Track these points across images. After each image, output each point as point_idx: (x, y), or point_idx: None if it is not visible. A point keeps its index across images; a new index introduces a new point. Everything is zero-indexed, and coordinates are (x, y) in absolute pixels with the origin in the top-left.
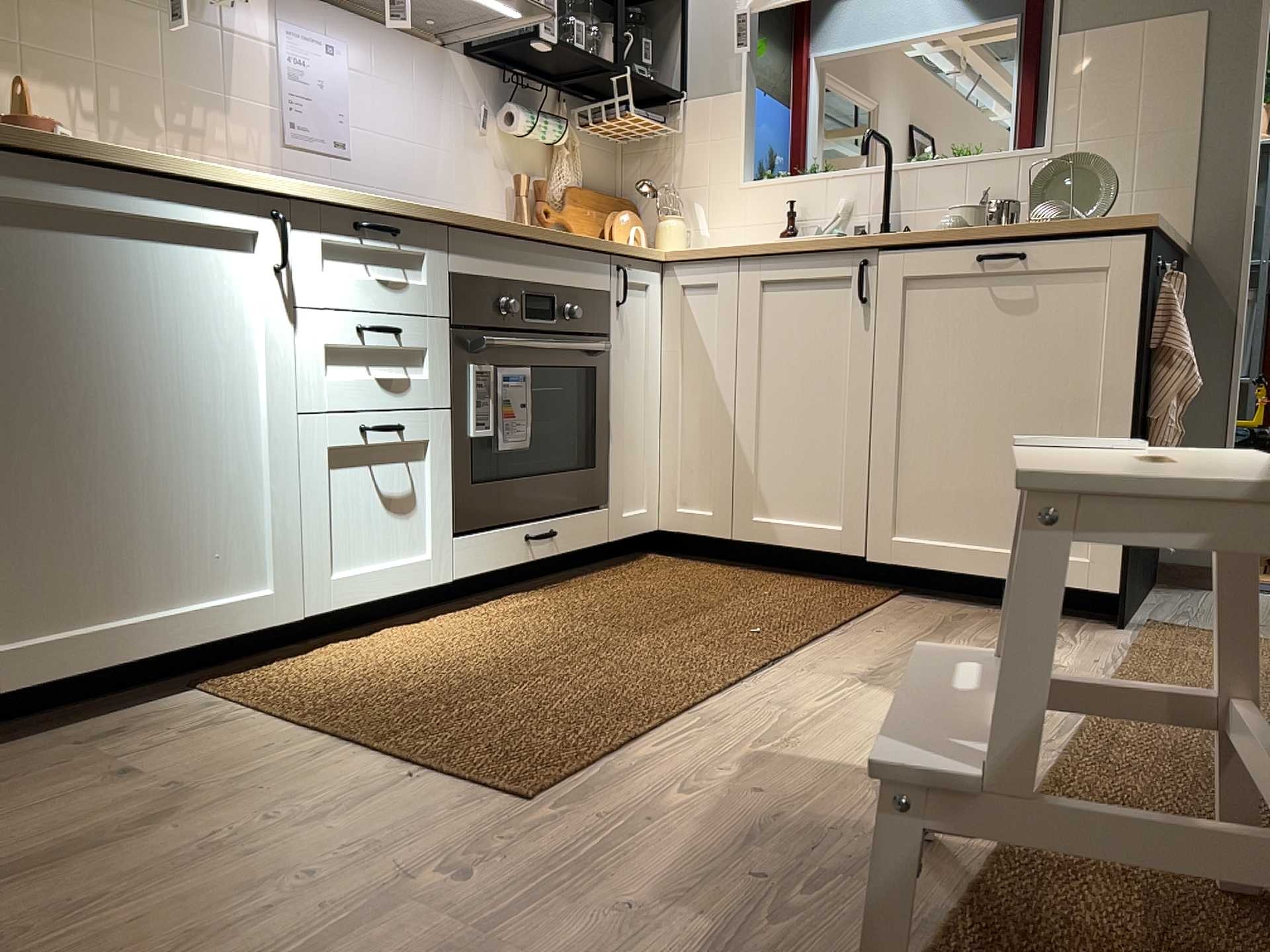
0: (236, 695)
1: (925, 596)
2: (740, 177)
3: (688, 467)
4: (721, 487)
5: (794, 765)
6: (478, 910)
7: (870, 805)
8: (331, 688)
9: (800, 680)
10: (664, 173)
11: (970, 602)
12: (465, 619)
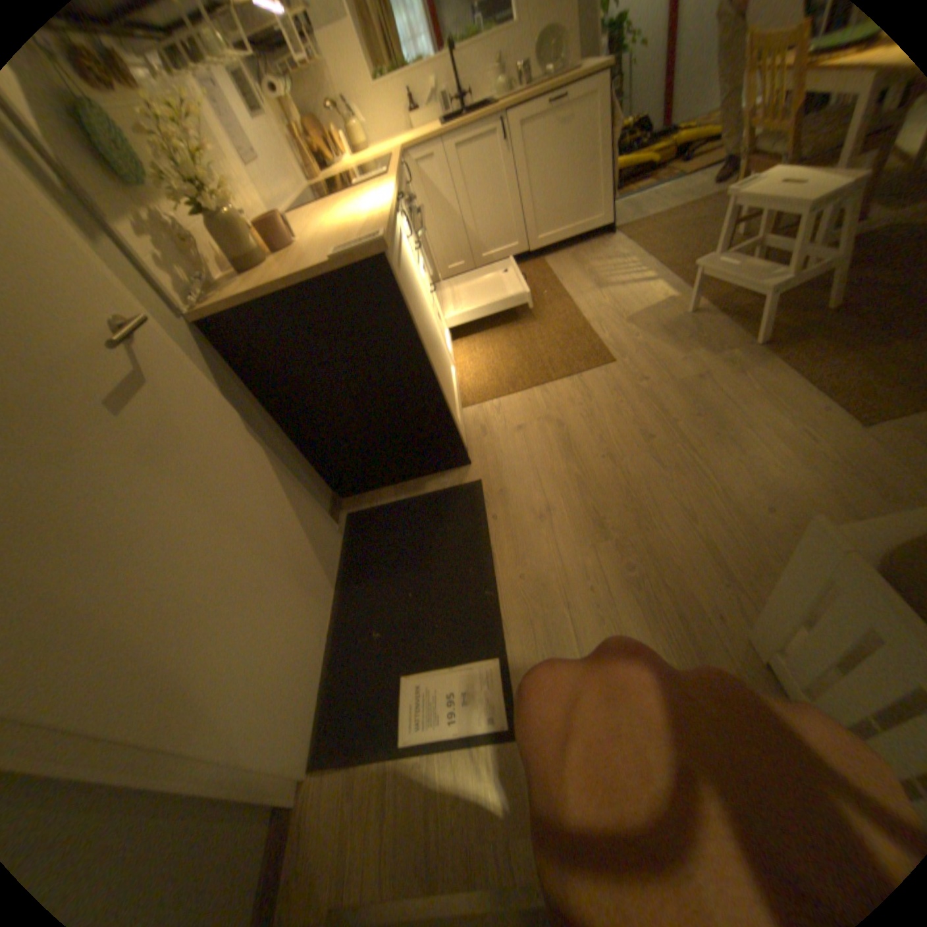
0: (482, 399)
1: (551, 254)
2: (369, 78)
3: (446, 247)
4: (464, 249)
5: (638, 314)
6: (662, 377)
7: (671, 310)
8: (498, 379)
9: (591, 296)
10: (321, 87)
11: (565, 248)
12: (458, 344)
